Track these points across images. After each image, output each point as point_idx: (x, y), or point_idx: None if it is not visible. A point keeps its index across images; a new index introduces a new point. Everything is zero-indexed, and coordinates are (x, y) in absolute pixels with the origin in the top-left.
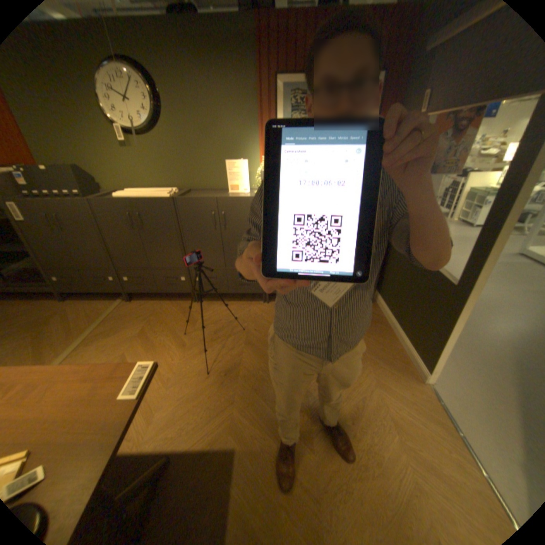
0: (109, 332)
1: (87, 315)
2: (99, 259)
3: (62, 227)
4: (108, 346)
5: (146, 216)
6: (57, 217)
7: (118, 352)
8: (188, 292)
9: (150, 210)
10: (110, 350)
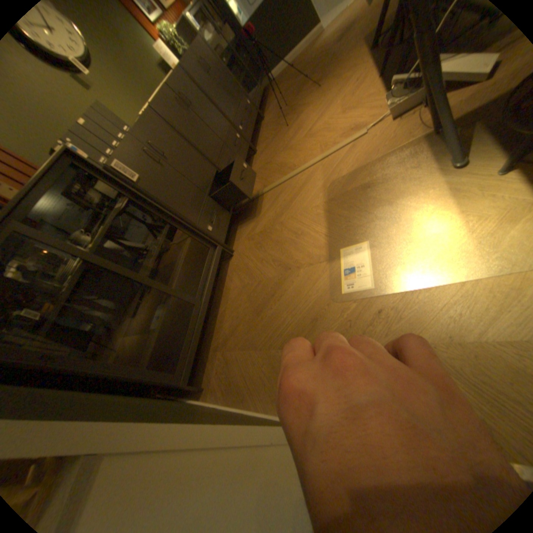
0: (282, 167)
1: (259, 206)
2: (205, 166)
3: (164, 154)
4: (297, 151)
5: (184, 91)
6: (152, 145)
7: (303, 139)
8: (248, 144)
9: (181, 84)
10: (300, 146)
